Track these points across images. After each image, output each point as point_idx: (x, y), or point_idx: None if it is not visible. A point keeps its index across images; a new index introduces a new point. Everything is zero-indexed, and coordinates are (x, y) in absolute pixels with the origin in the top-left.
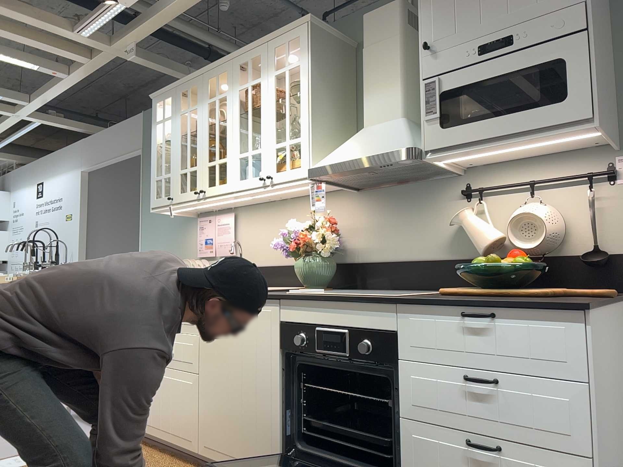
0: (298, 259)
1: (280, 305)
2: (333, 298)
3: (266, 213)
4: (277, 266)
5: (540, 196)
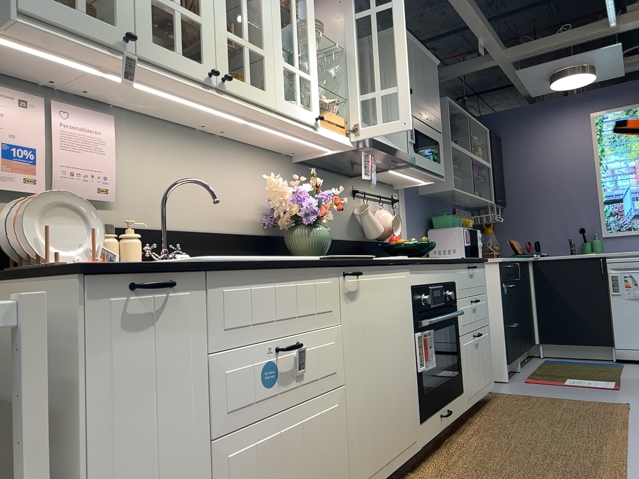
0: (301, 226)
1: (410, 270)
2: (438, 260)
3: (181, 143)
4: (206, 232)
5: (385, 206)
